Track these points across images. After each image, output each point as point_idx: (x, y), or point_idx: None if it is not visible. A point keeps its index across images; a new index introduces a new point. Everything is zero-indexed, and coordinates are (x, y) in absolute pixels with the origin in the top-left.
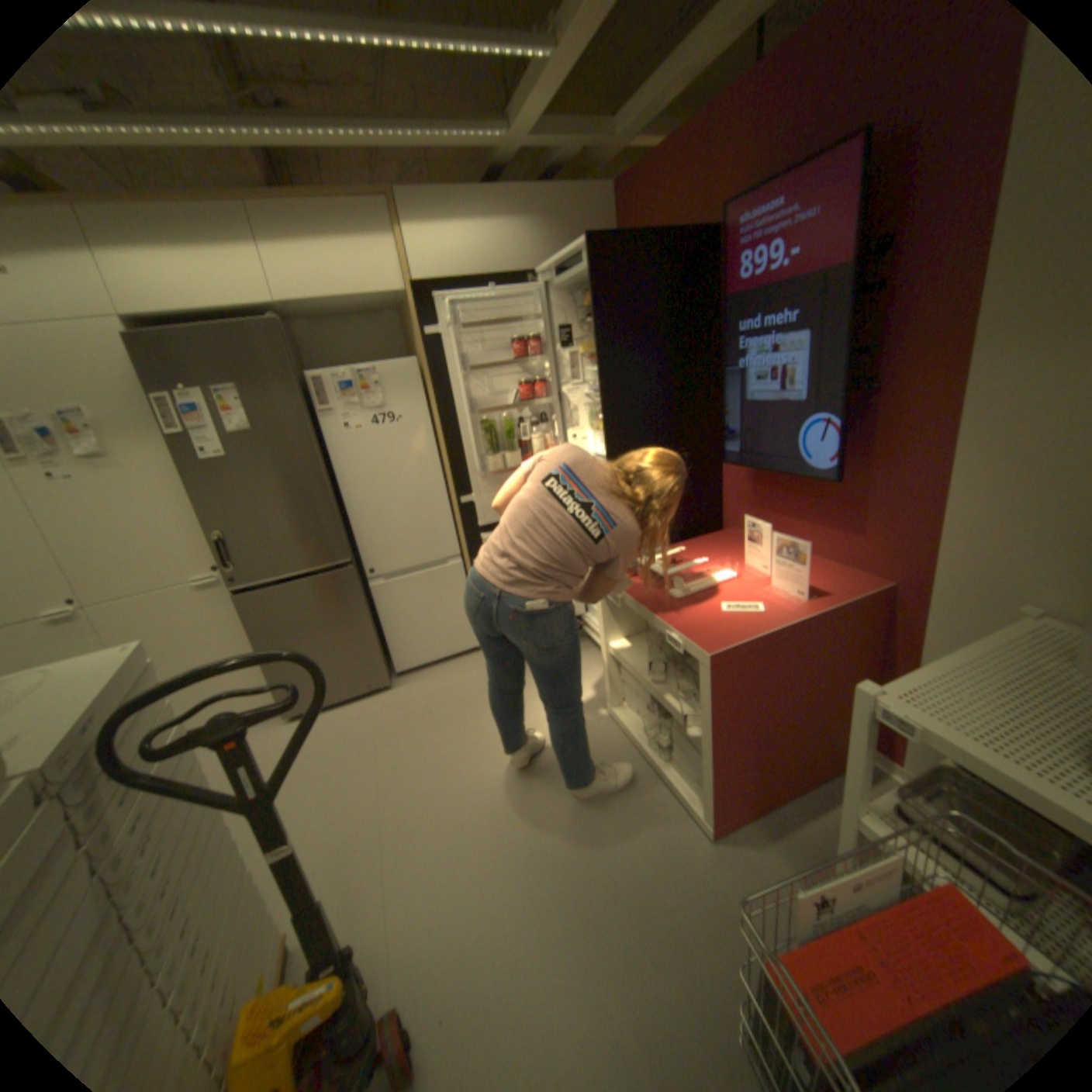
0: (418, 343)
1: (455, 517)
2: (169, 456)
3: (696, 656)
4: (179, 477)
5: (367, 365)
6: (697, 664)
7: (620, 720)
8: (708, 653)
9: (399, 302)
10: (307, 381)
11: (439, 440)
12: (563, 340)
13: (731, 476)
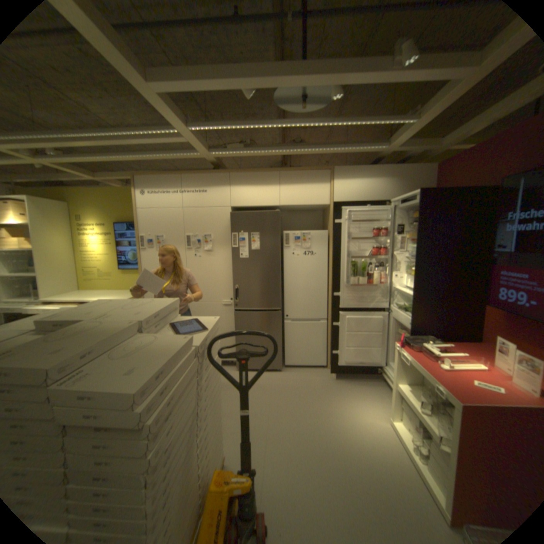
0: (329, 225)
1: (328, 301)
2: (230, 255)
3: (454, 404)
4: (231, 263)
5: (307, 231)
6: (453, 412)
7: (398, 430)
8: (462, 404)
9: (325, 208)
10: (283, 235)
11: (329, 266)
12: (399, 231)
13: (492, 313)
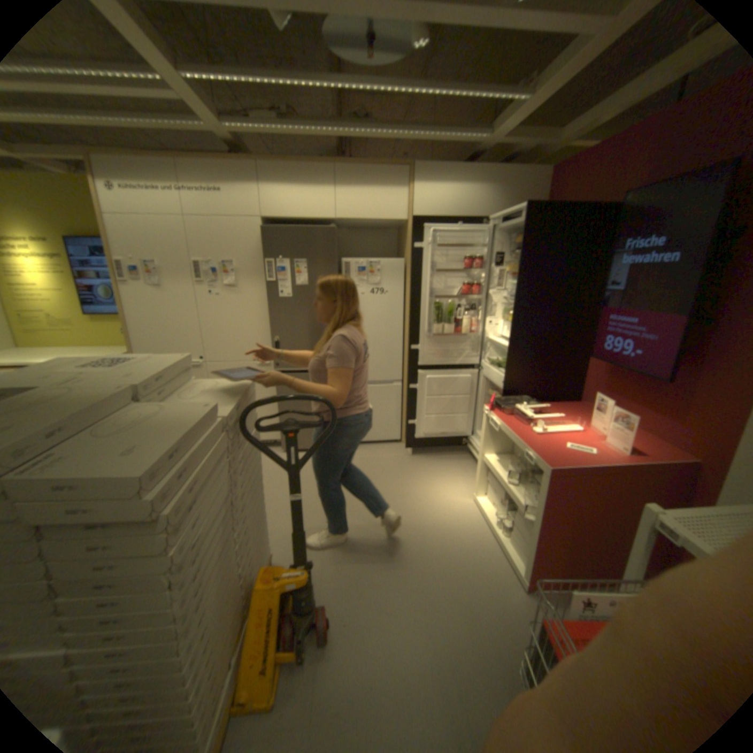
0: (407, 251)
1: (404, 357)
2: (265, 292)
3: (543, 468)
4: (267, 304)
5: (377, 259)
6: (542, 478)
7: (482, 505)
8: (552, 468)
9: (401, 225)
10: (342, 263)
11: (406, 309)
12: (498, 261)
13: (596, 367)
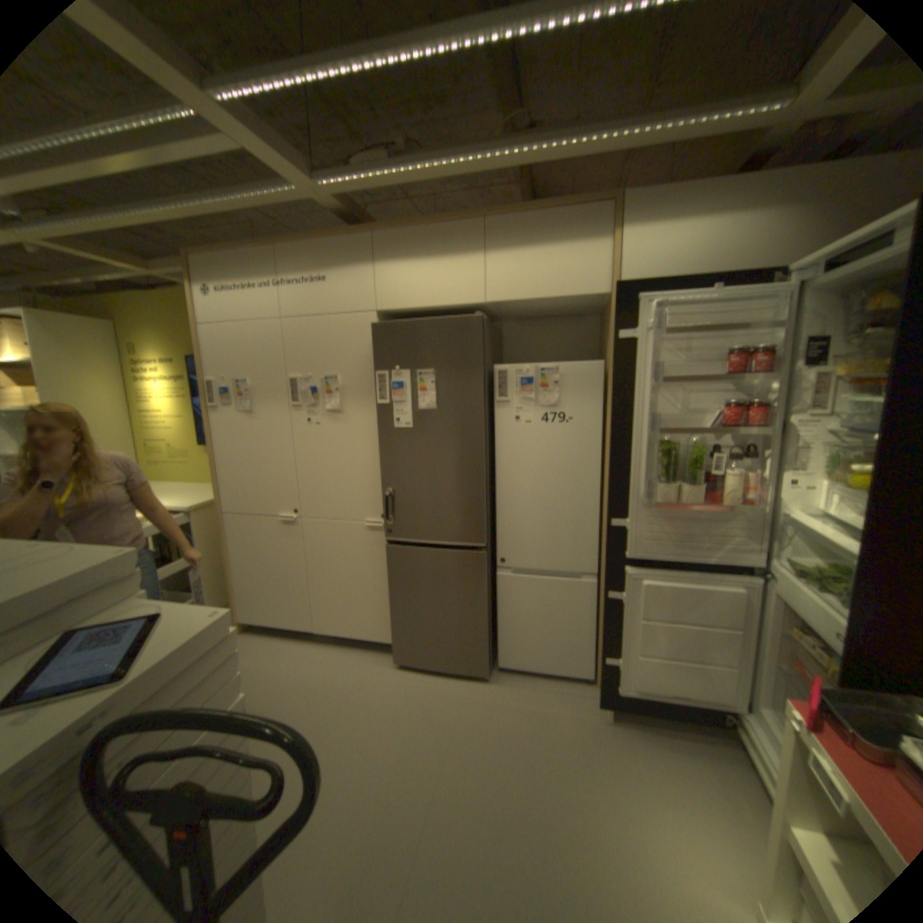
0: (610, 346)
1: (603, 533)
2: (379, 421)
3: None
4: (380, 438)
5: (552, 364)
6: None
7: None
8: None
9: (602, 305)
10: (495, 373)
11: (606, 448)
12: (812, 354)
13: None
